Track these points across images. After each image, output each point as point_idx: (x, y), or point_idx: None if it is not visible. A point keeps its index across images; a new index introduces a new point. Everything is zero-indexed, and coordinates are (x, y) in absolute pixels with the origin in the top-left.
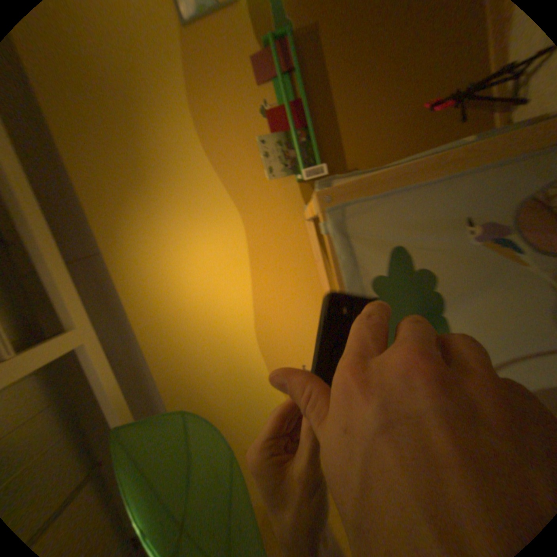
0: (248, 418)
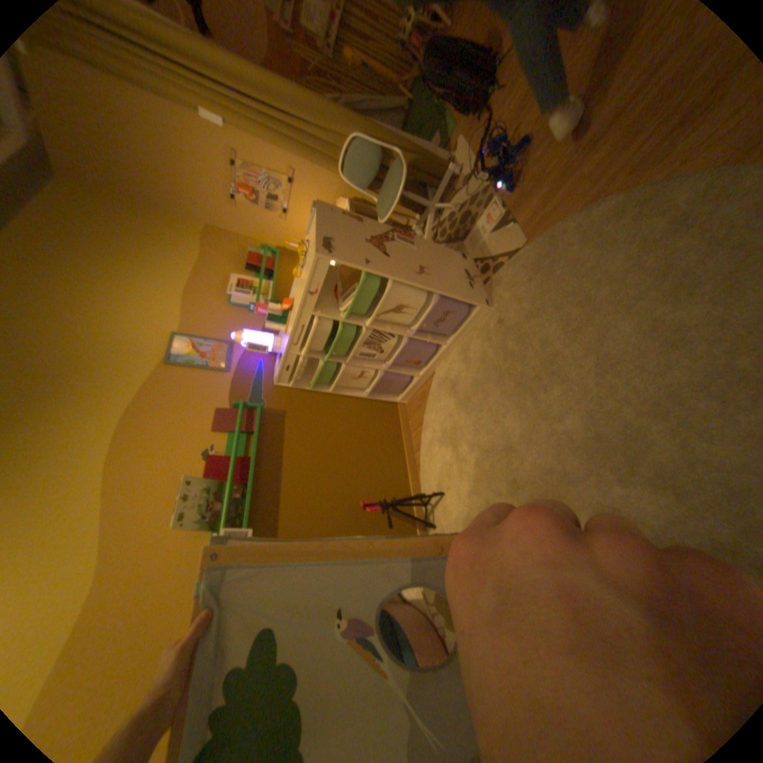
0: None
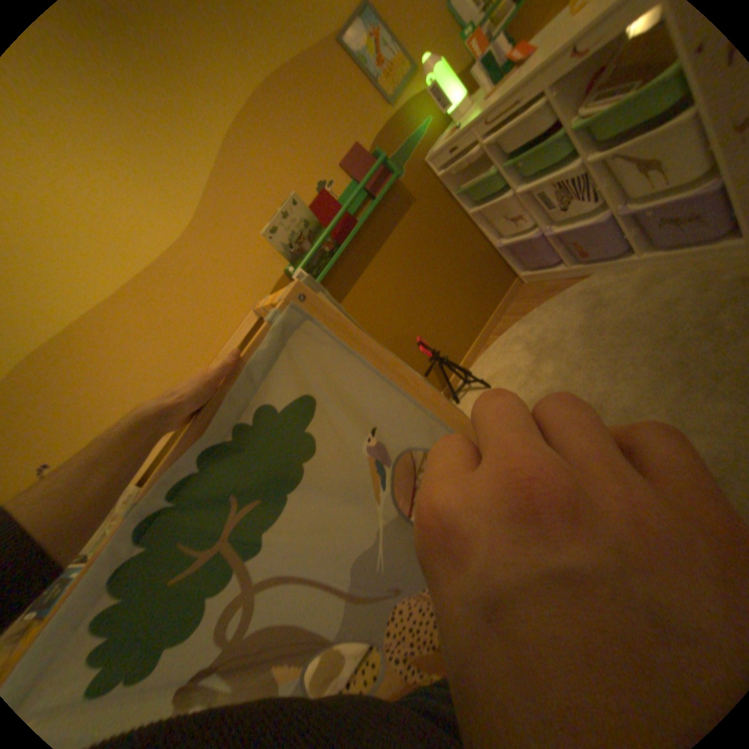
0: None
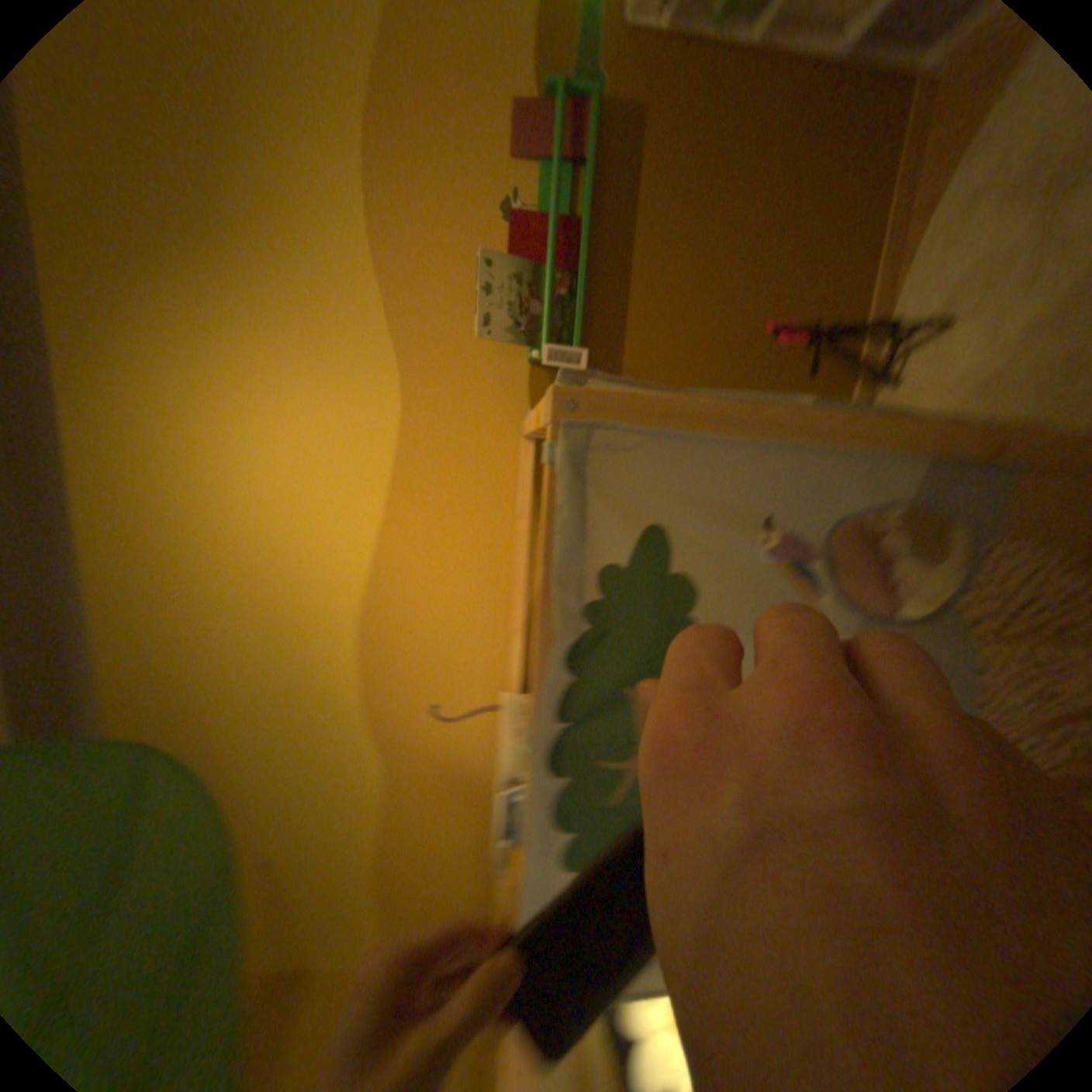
0: (283, 787)
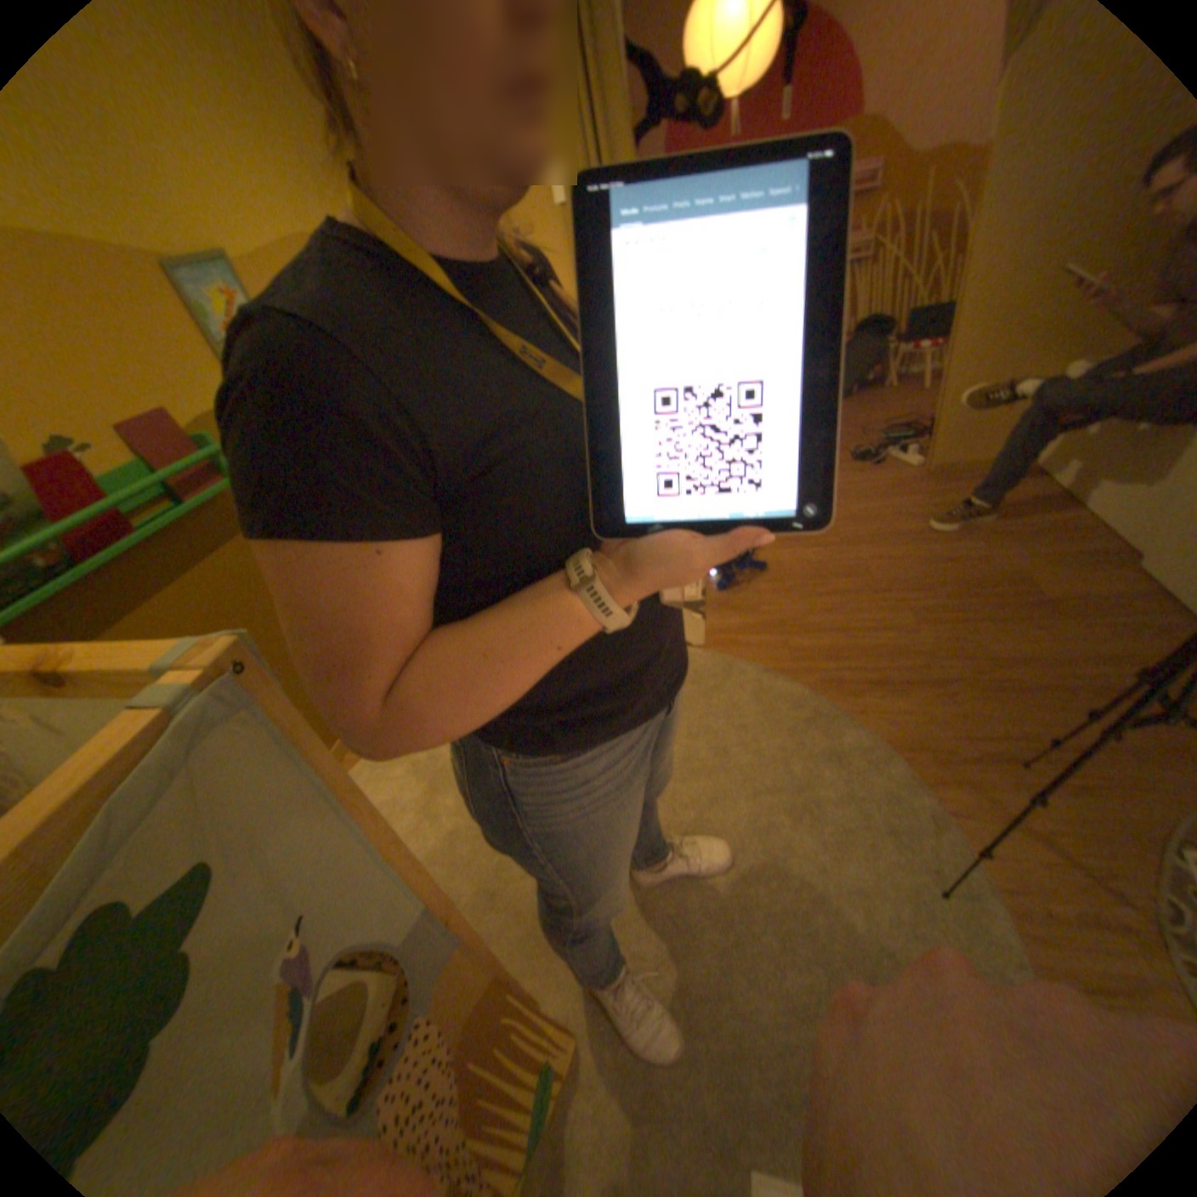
0: None
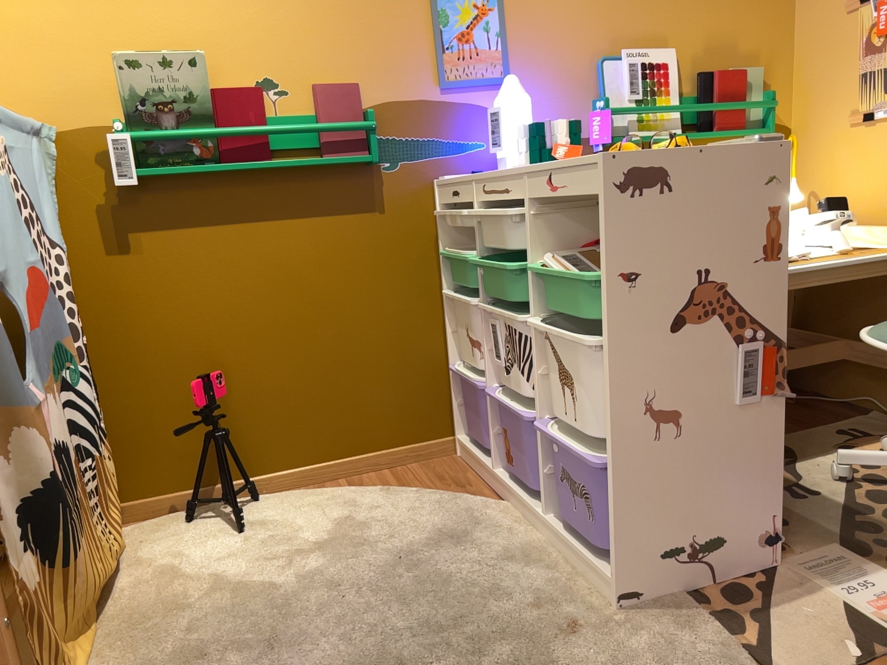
0: None
